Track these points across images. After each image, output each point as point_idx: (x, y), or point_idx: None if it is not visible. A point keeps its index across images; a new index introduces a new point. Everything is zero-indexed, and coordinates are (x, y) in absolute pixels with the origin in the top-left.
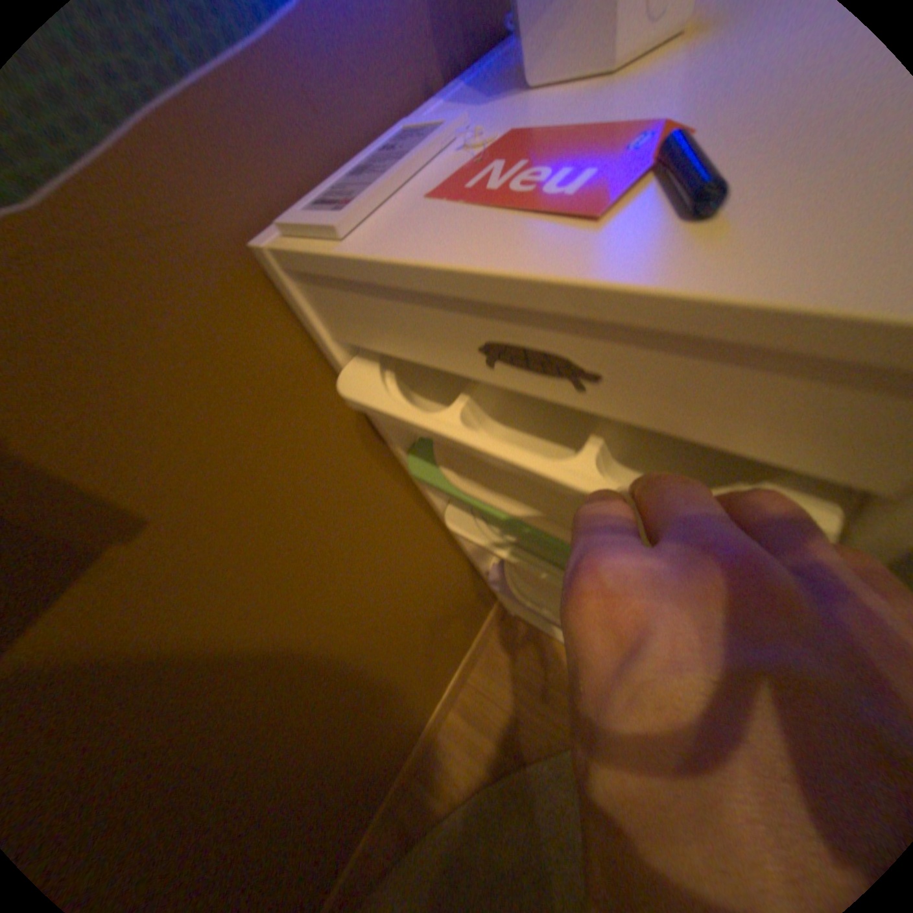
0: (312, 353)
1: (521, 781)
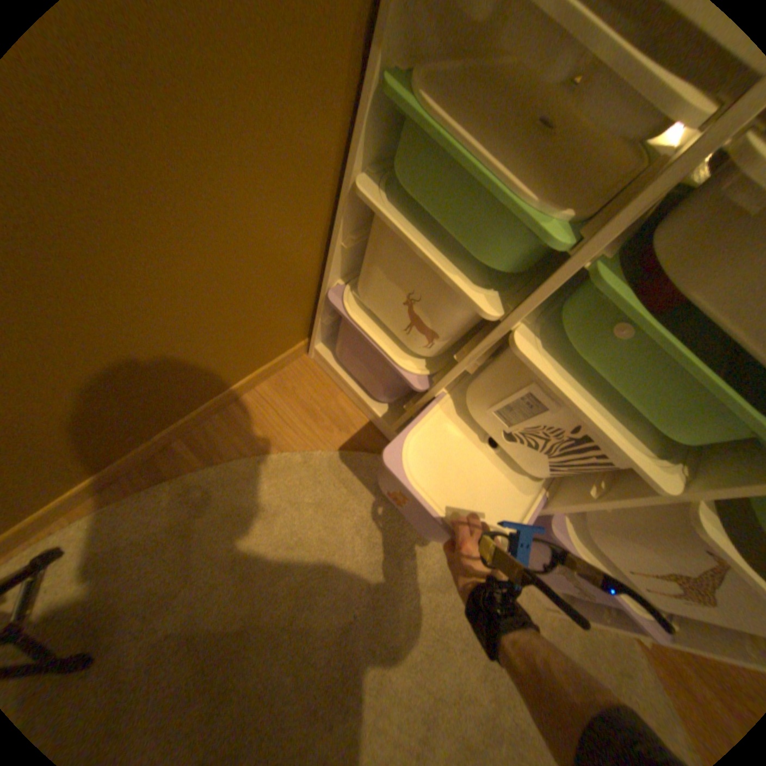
0: None
1: (279, 457)
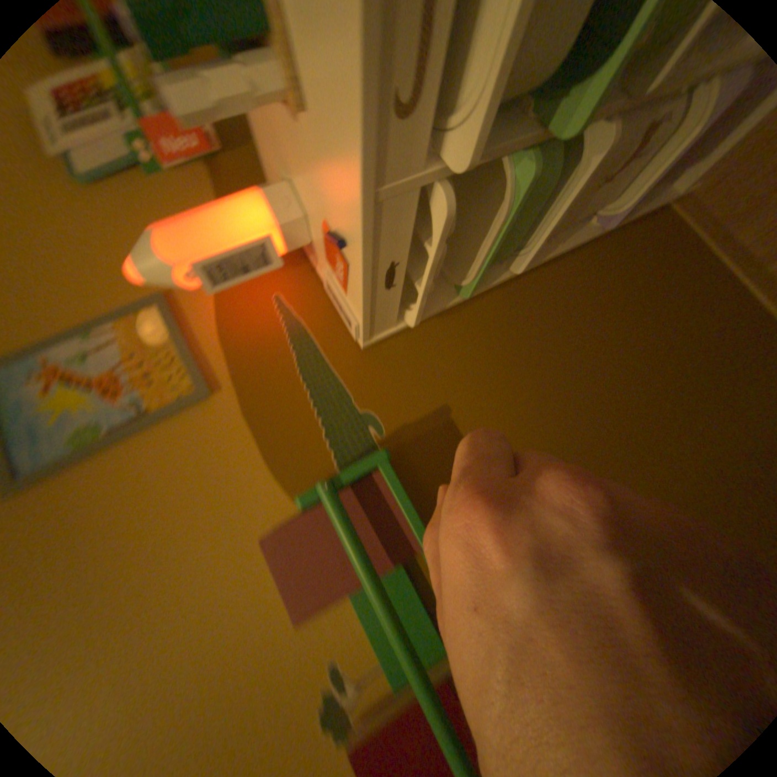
0: (402, 332)
1: None
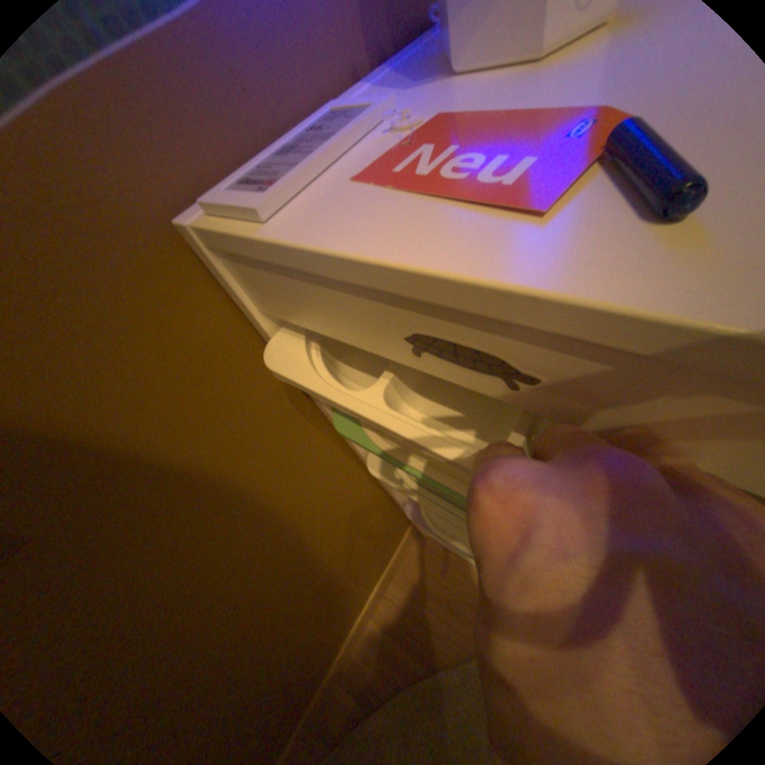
0: (242, 323)
1: (432, 687)
